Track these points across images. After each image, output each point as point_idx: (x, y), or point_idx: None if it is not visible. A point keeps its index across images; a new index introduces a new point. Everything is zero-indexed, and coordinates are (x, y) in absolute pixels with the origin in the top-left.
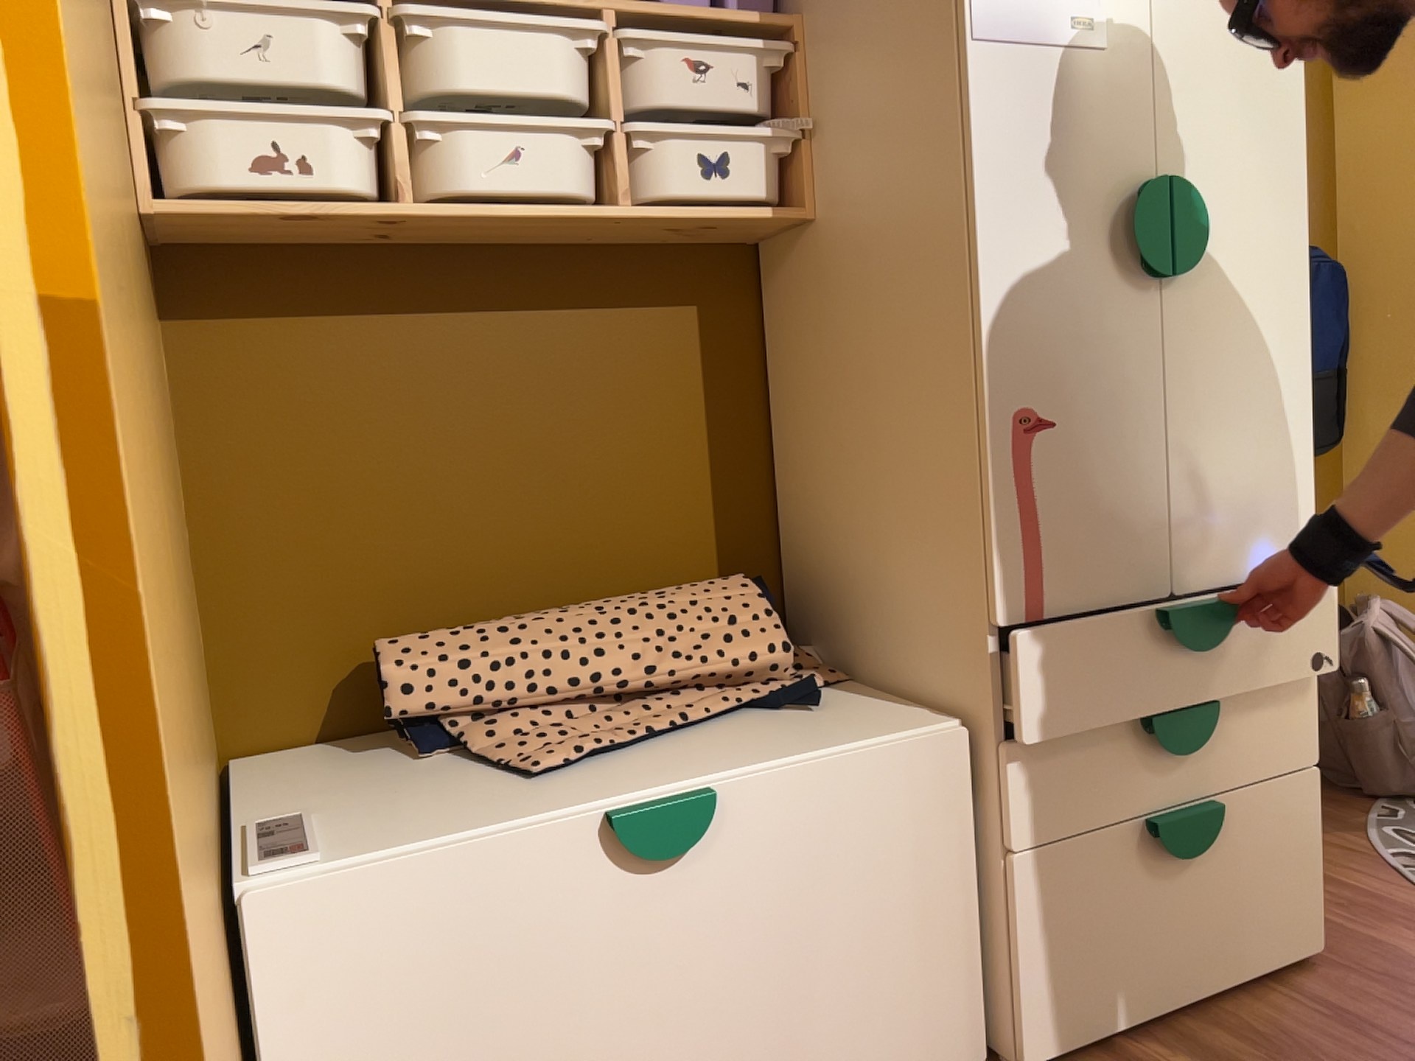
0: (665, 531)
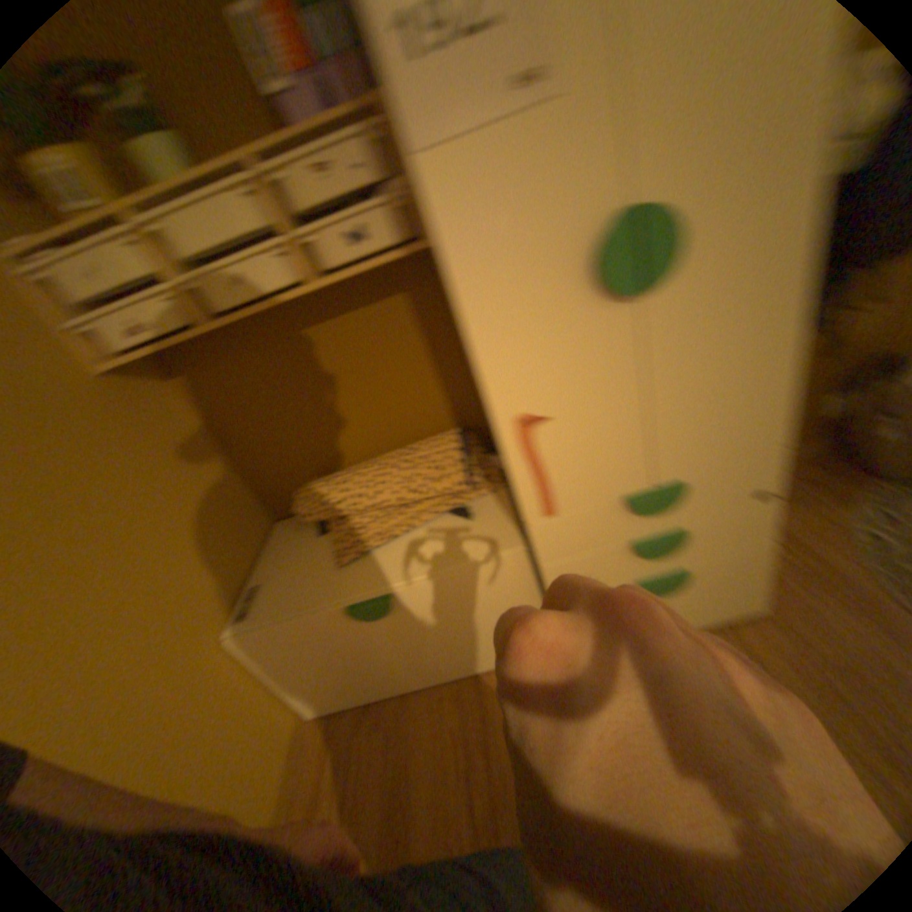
0: (421, 410)
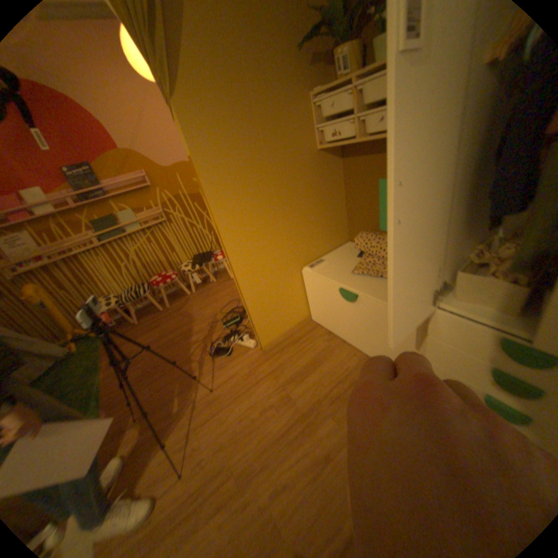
0: None
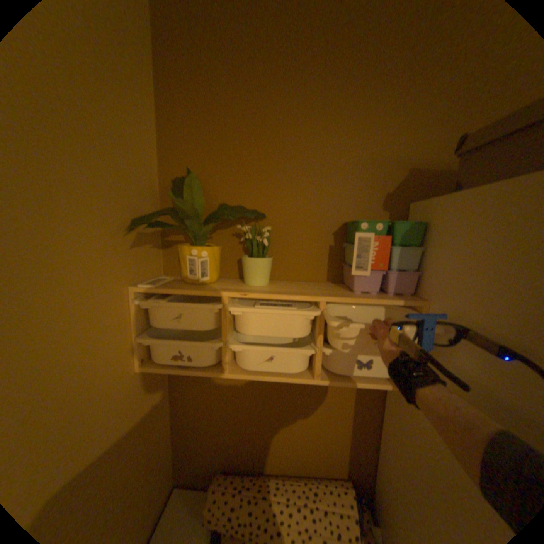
0: (326, 454)
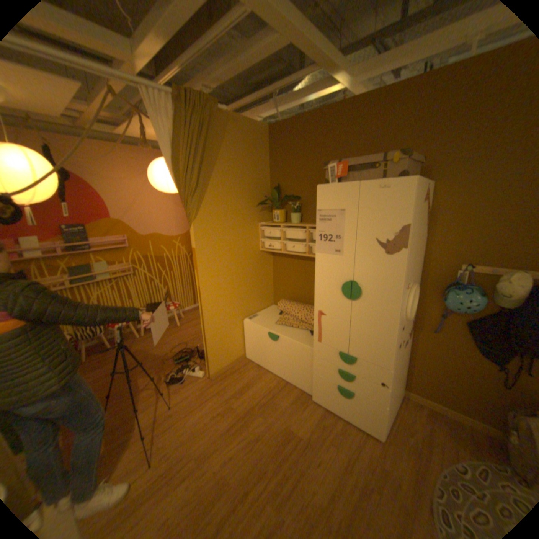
0: None
